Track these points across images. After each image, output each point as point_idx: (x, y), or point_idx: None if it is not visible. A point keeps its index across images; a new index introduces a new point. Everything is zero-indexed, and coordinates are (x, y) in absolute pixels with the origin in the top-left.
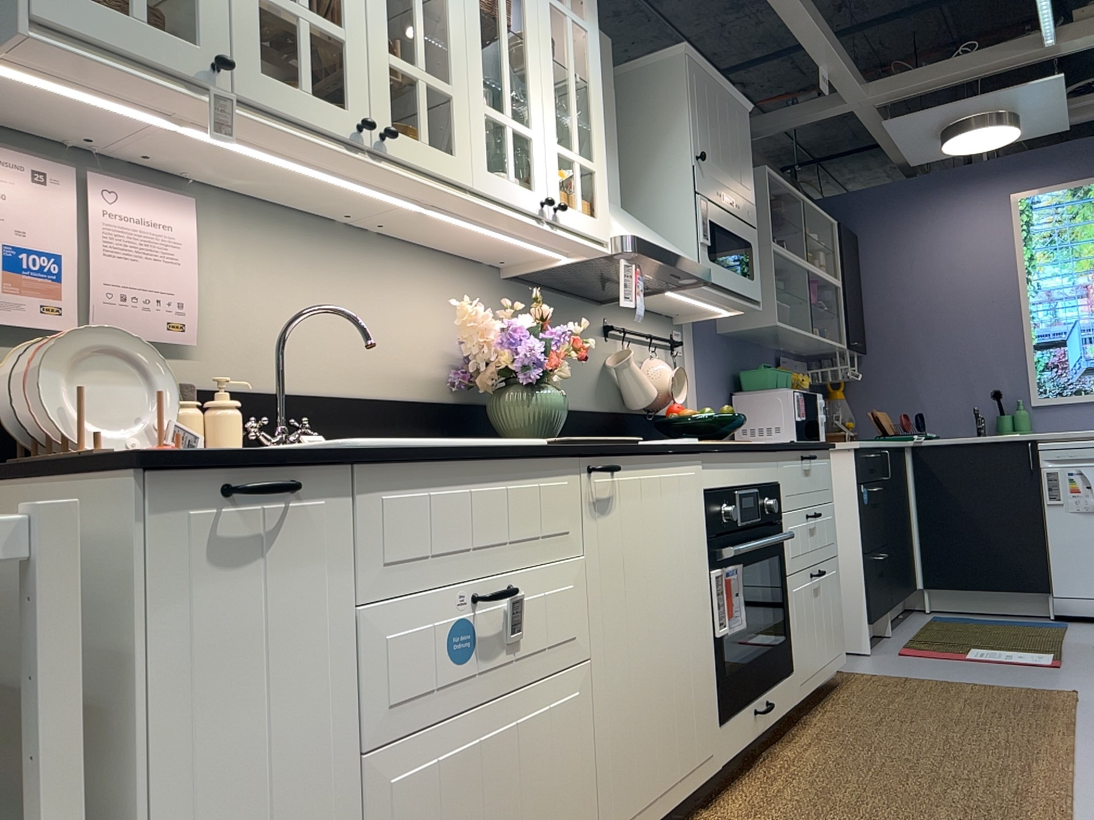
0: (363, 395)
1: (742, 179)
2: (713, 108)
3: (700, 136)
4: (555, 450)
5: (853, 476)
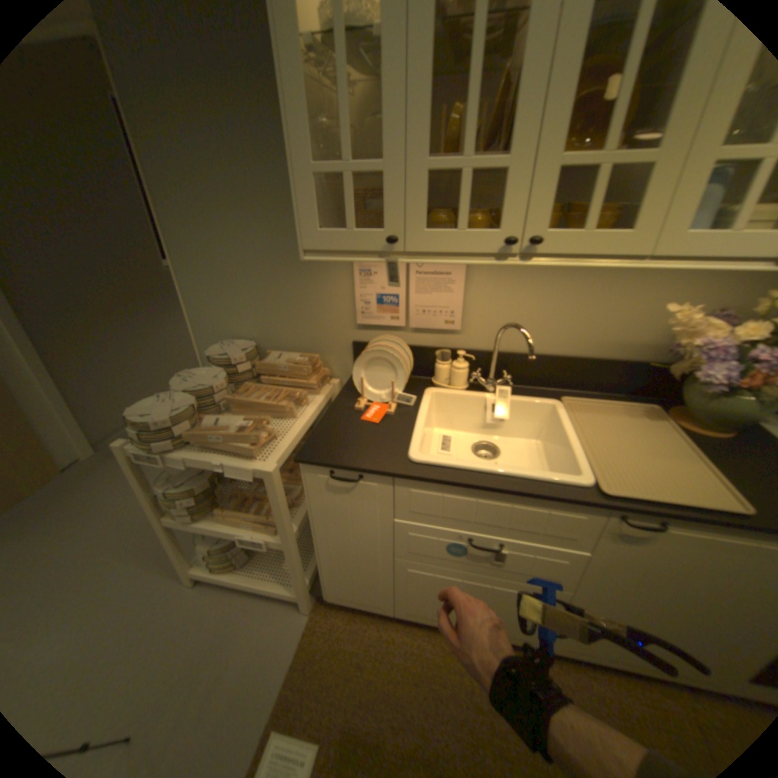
0: (574, 355)
1: None
2: None
3: None
4: (574, 503)
5: None
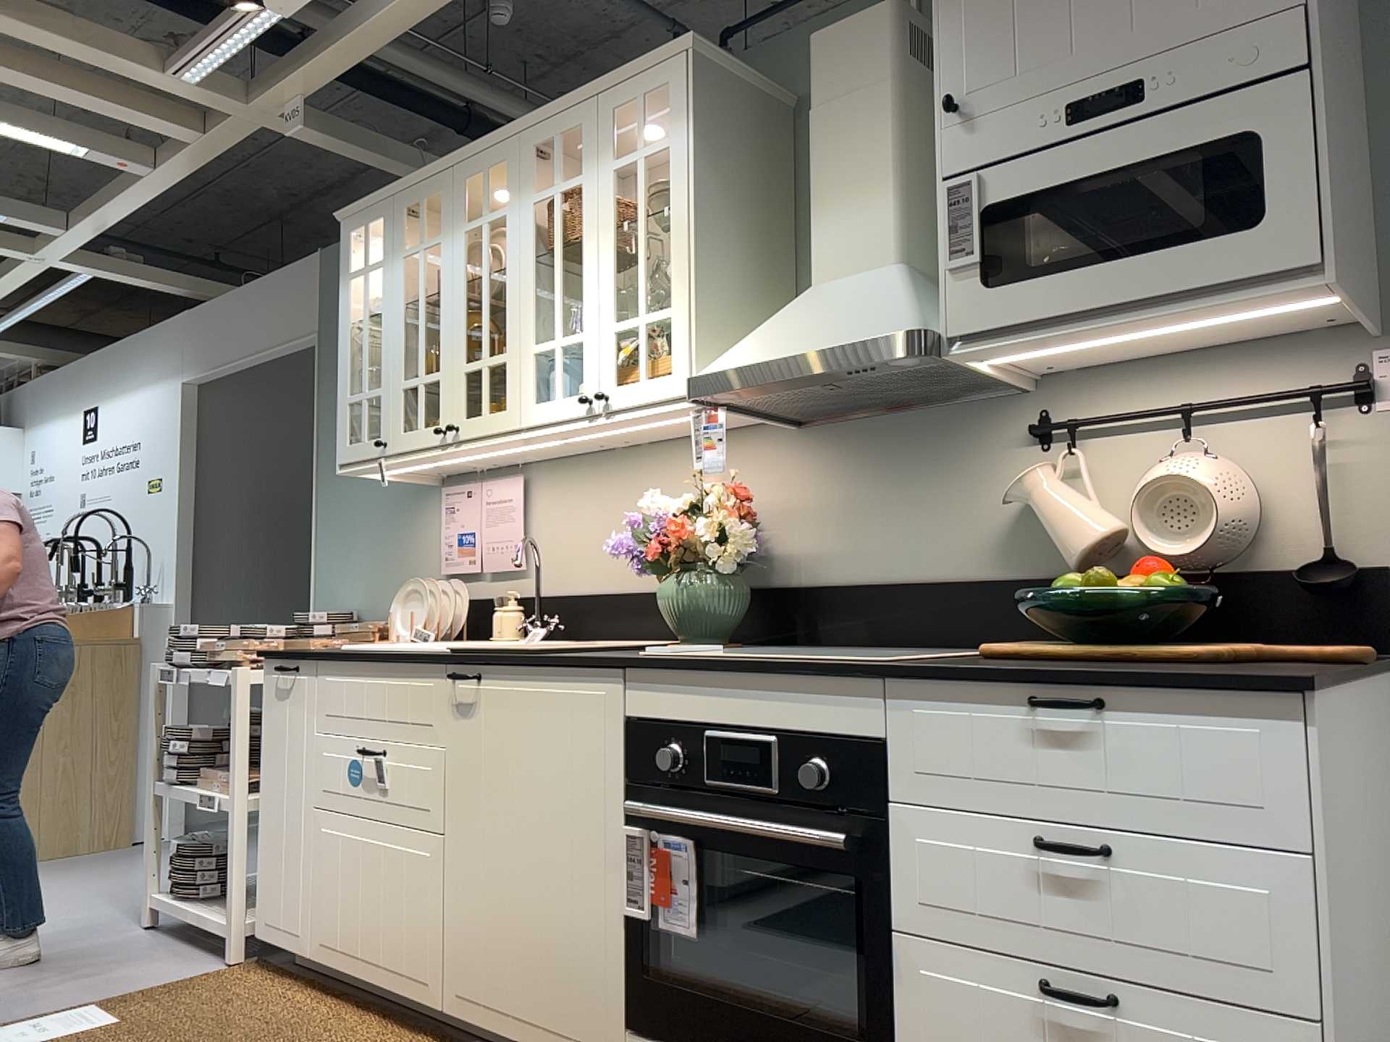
0: (628, 590)
1: None
2: None
3: (964, 56)
4: (414, 657)
5: None
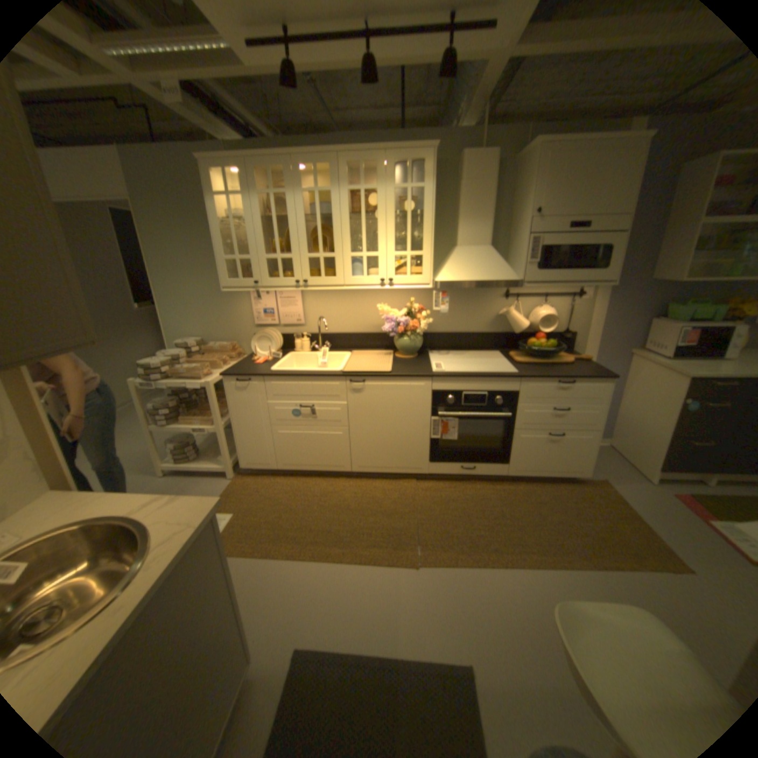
0: (357, 333)
1: (610, 201)
2: (574, 165)
3: (545, 194)
4: (330, 376)
5: (685, 393)
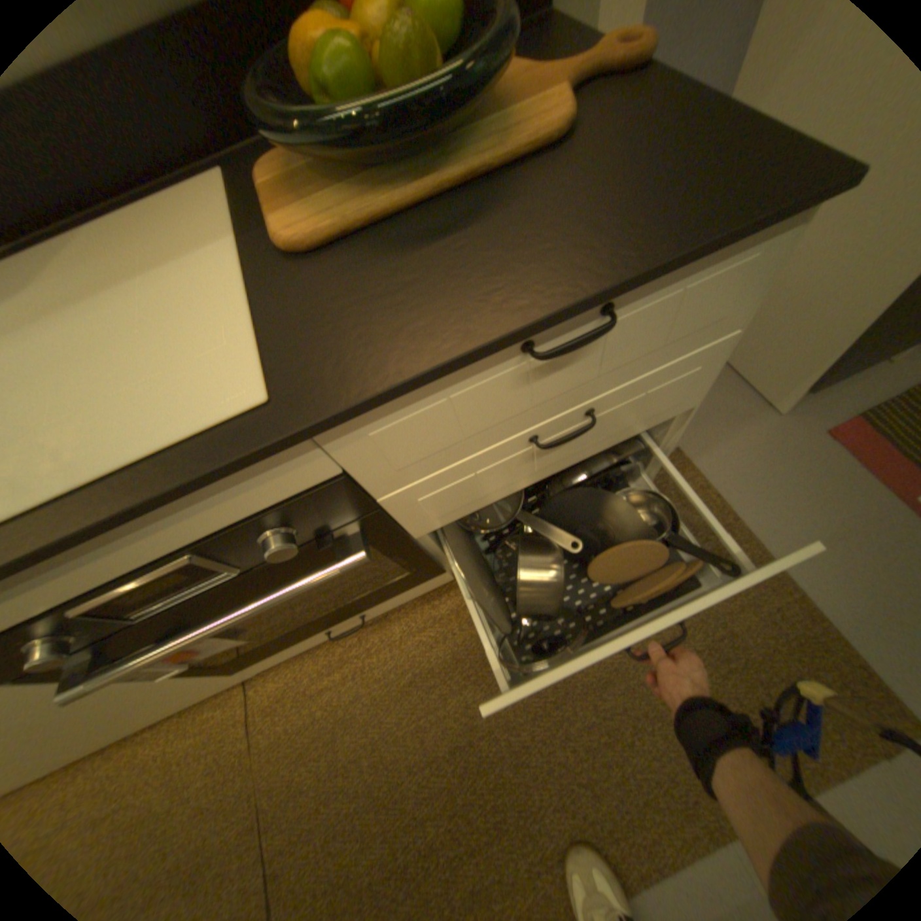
0: None
1: None
2: None
3: None
4: None
5: None
